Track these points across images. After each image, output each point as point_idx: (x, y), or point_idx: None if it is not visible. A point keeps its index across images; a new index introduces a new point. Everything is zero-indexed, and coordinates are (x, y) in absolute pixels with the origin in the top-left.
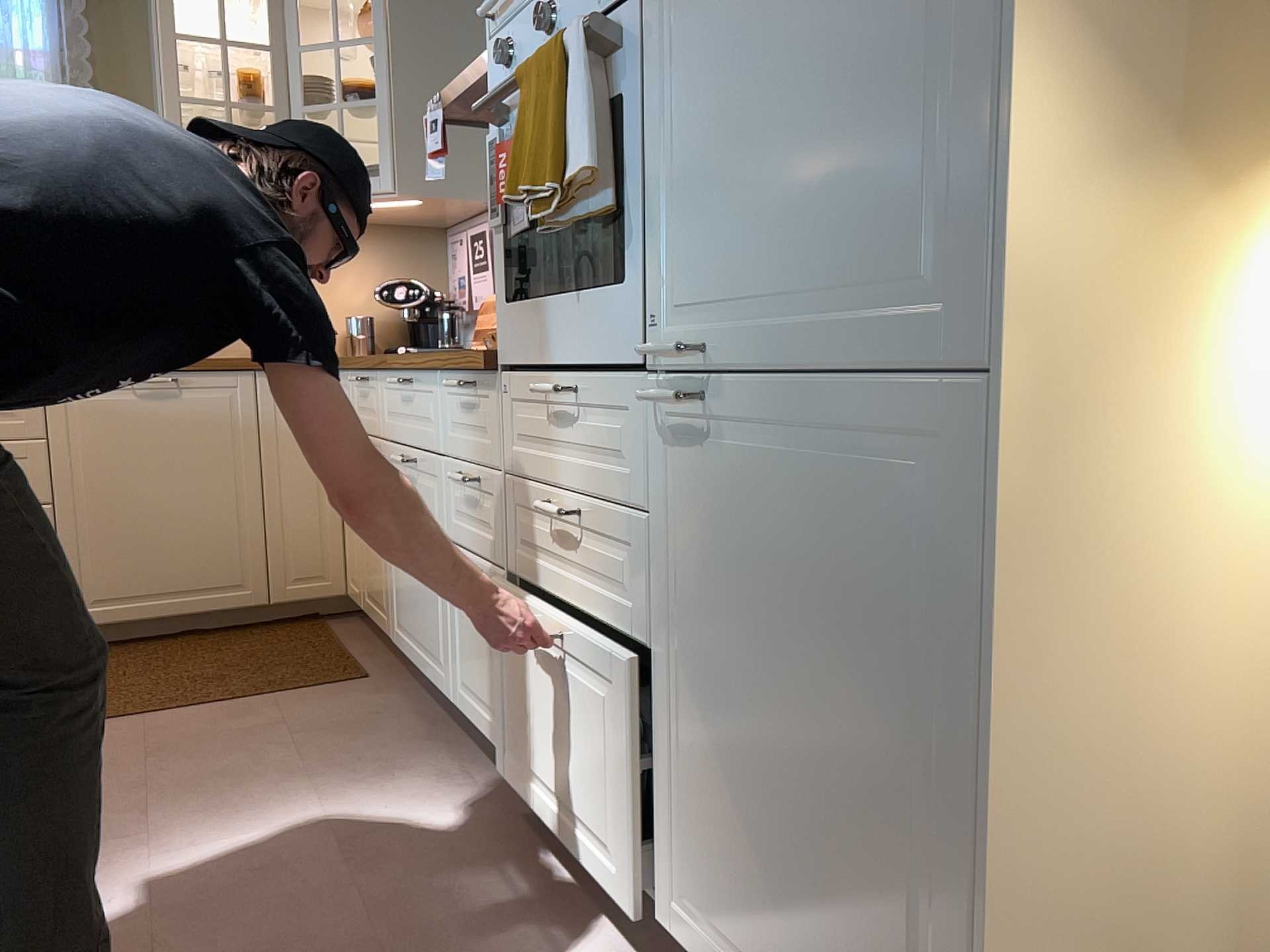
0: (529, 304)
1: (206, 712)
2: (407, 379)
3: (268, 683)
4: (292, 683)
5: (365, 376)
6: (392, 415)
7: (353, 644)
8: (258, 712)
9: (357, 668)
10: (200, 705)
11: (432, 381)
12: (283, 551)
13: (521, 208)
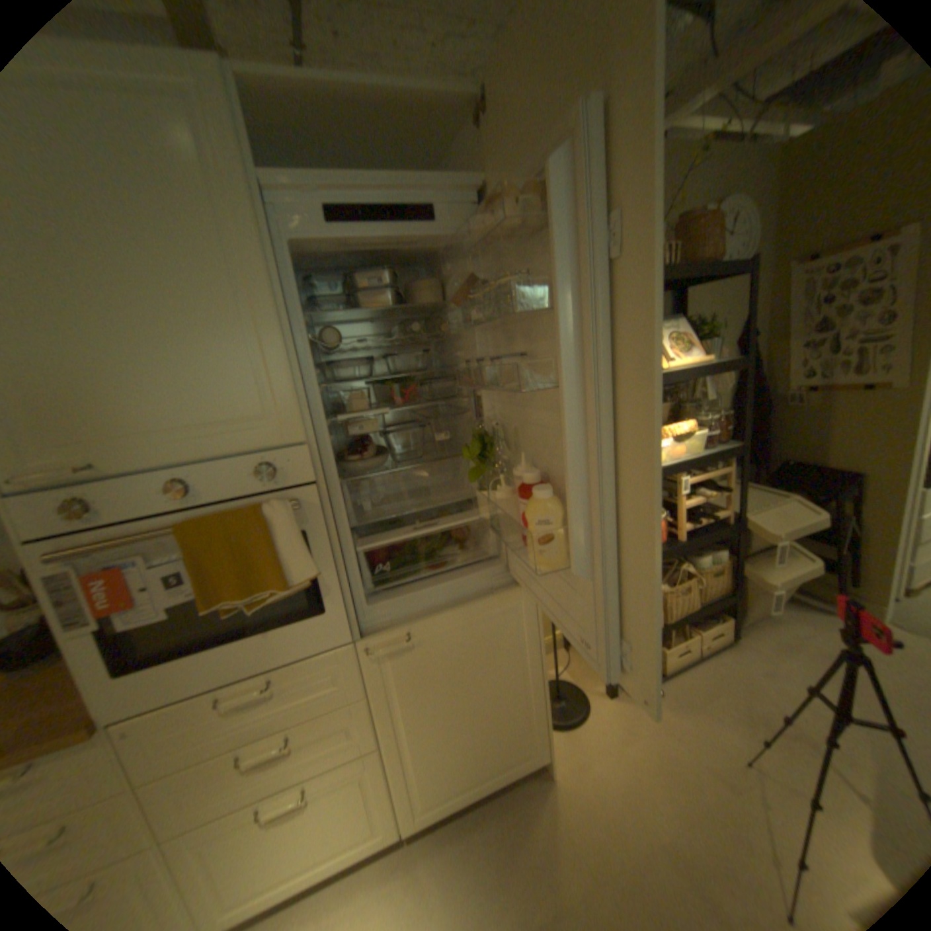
0: (160, 668)
1: None
2: None
3: None
4: None
5: None
6: None
7: None
8: None
9: None
10: None
11: None
12: None
13: (133, 614)
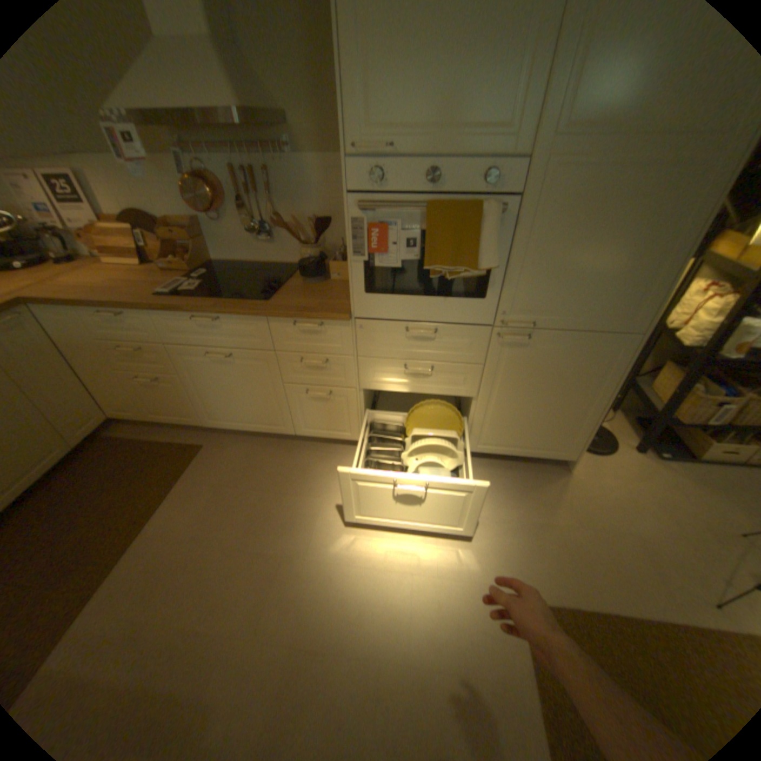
0: (388, 296)
1: (164, 510)
2: (215, 318)
3: (160, 479)
4: (173, 471)
5: (116, 312)
6: (180, 333)
7: (151, 437)
8: (191, 492)
9: (185, 445)
10: (154, 511)
11: (255, 320)
12: (63, 420)
13: (386, 257)
